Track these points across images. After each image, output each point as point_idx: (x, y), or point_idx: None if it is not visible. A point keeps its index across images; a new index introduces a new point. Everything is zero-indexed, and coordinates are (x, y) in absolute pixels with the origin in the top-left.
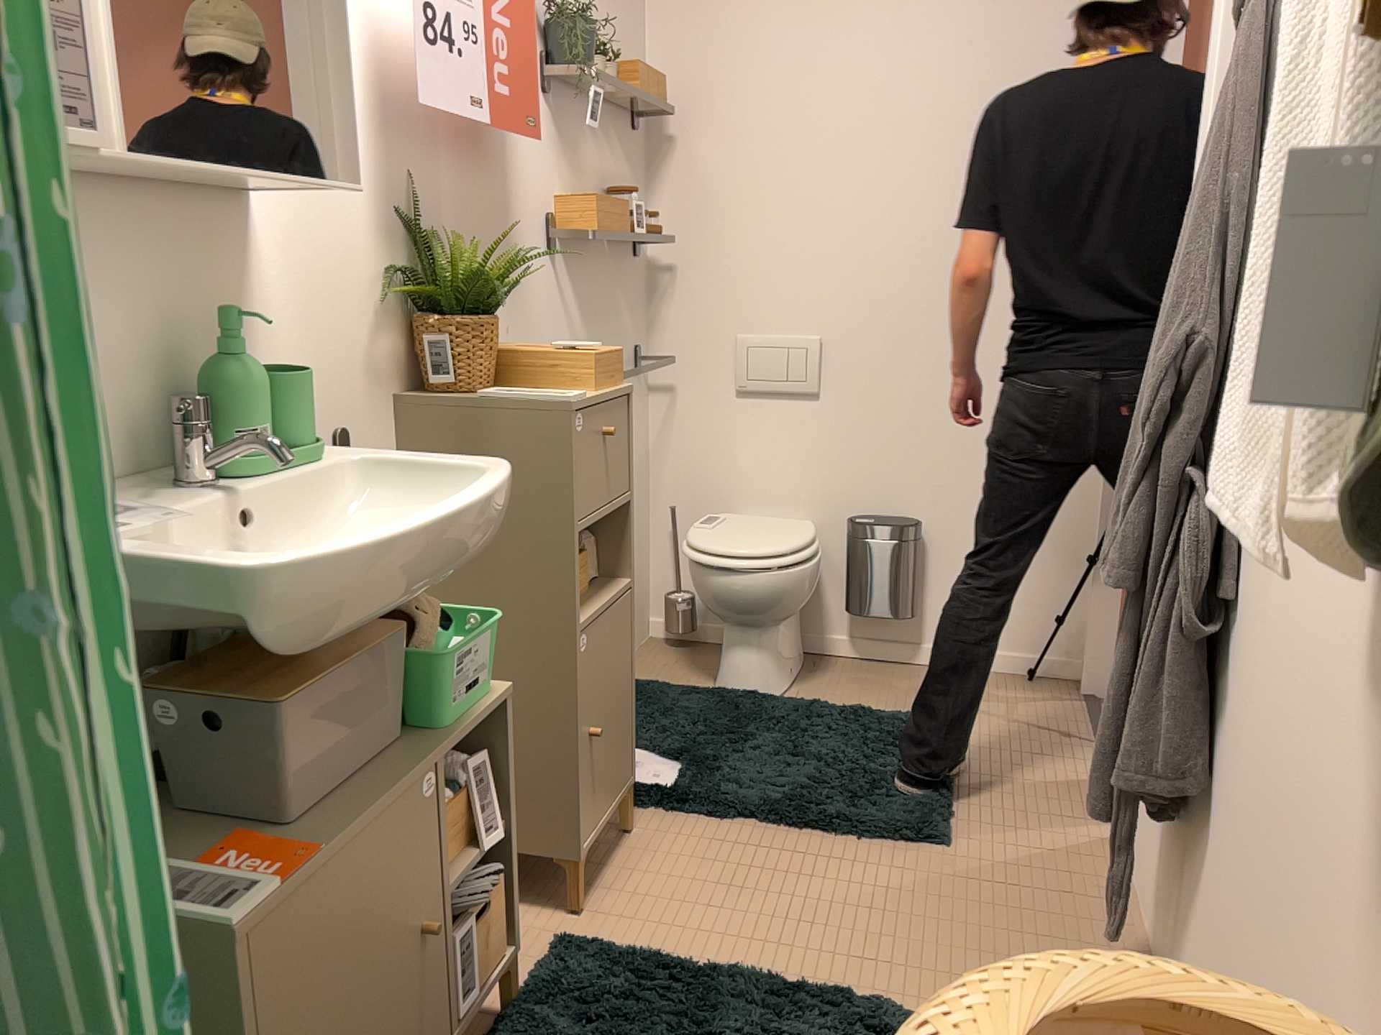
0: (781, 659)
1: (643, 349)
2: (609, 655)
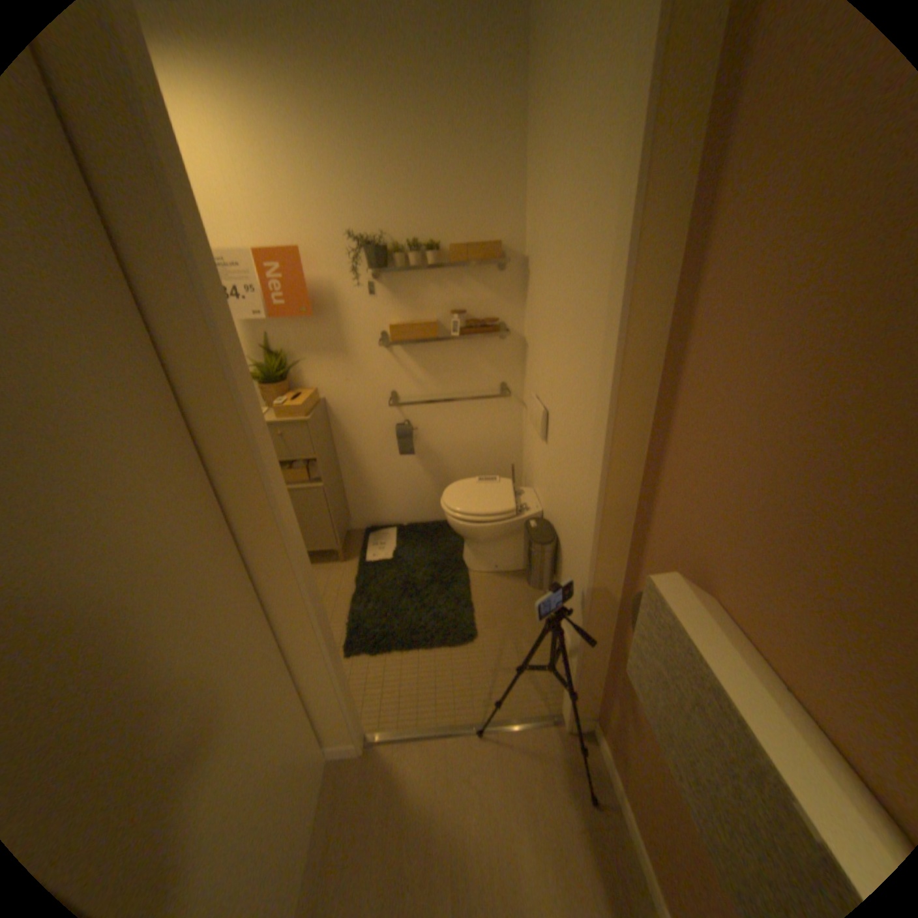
0: (483, 557)
1: (509, 382)
2: (298, 505)
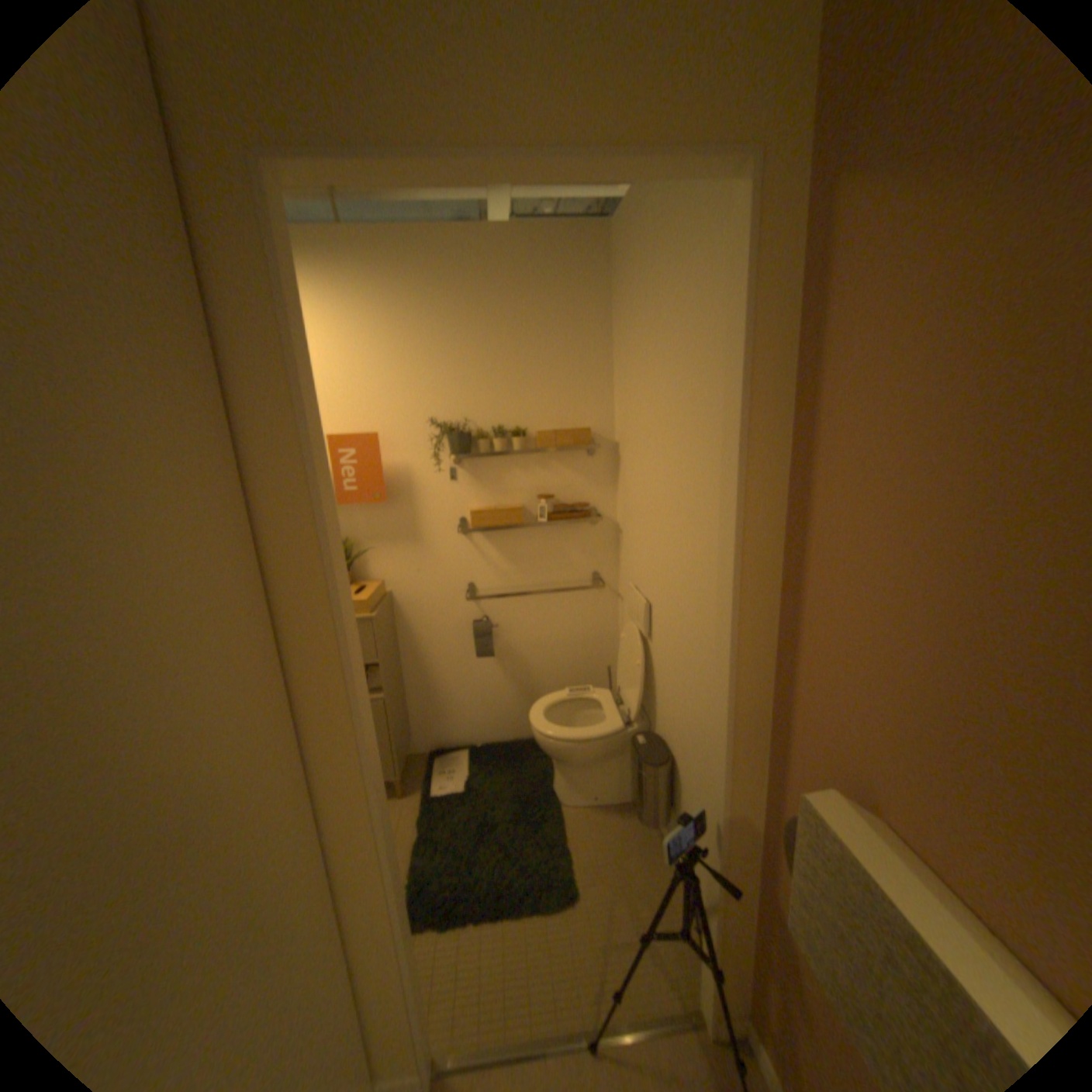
0: (579, 787)
1: (602, 570)
2: None
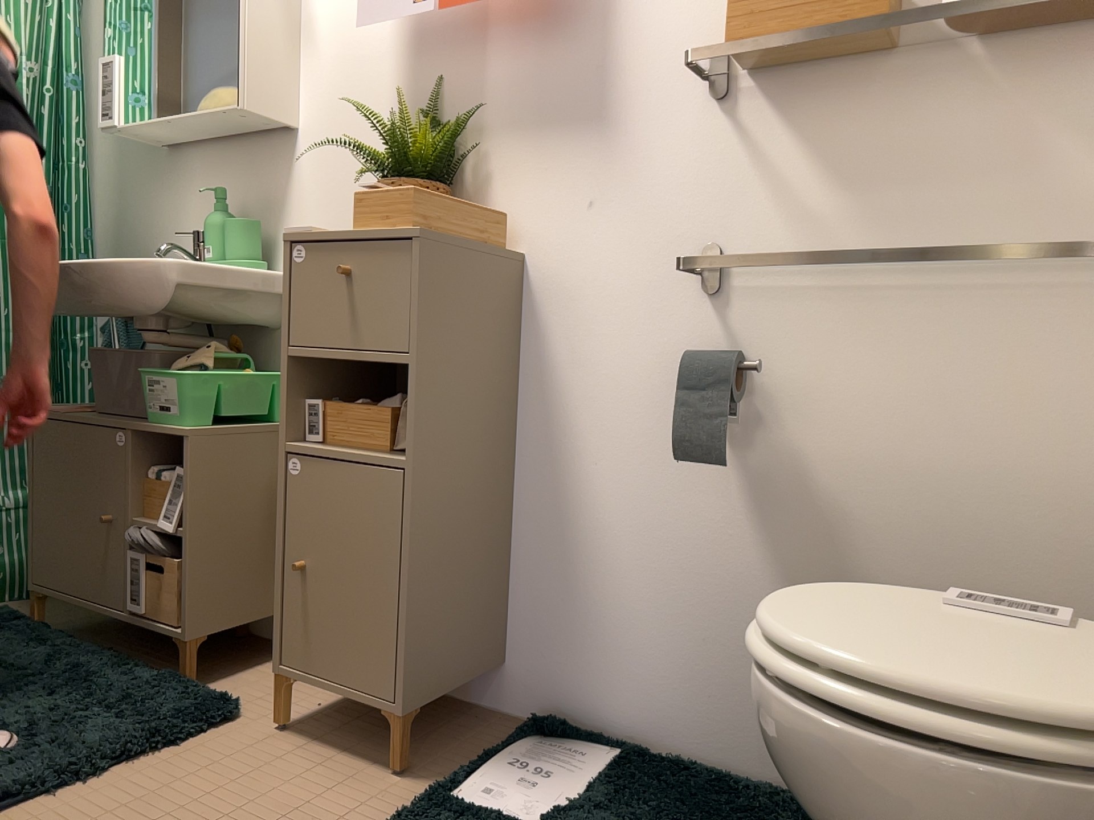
0: None
1: None
2: (335, 510)
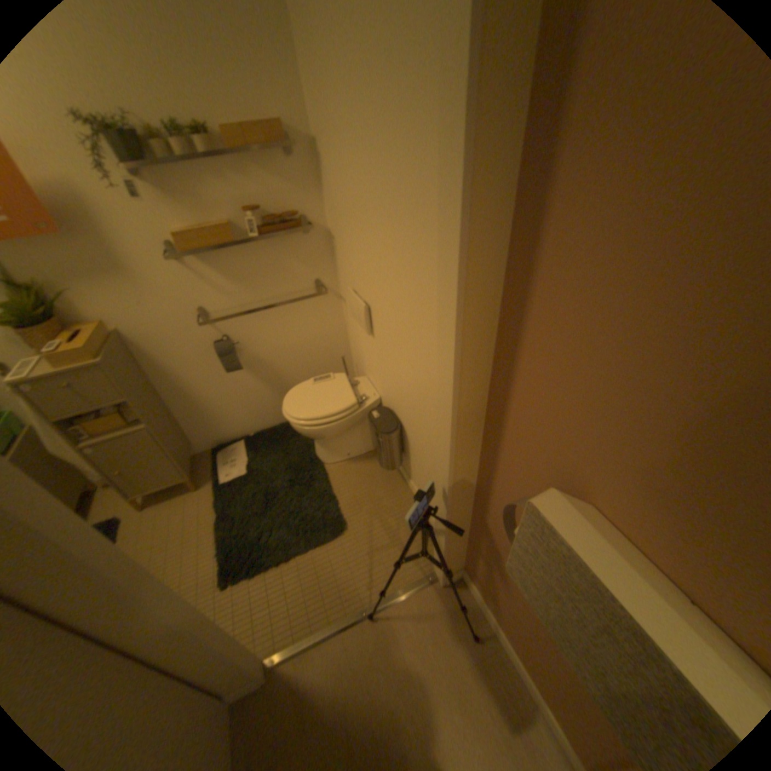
0: (333, 450)
1: (321, 277)
2: (120, 454)
